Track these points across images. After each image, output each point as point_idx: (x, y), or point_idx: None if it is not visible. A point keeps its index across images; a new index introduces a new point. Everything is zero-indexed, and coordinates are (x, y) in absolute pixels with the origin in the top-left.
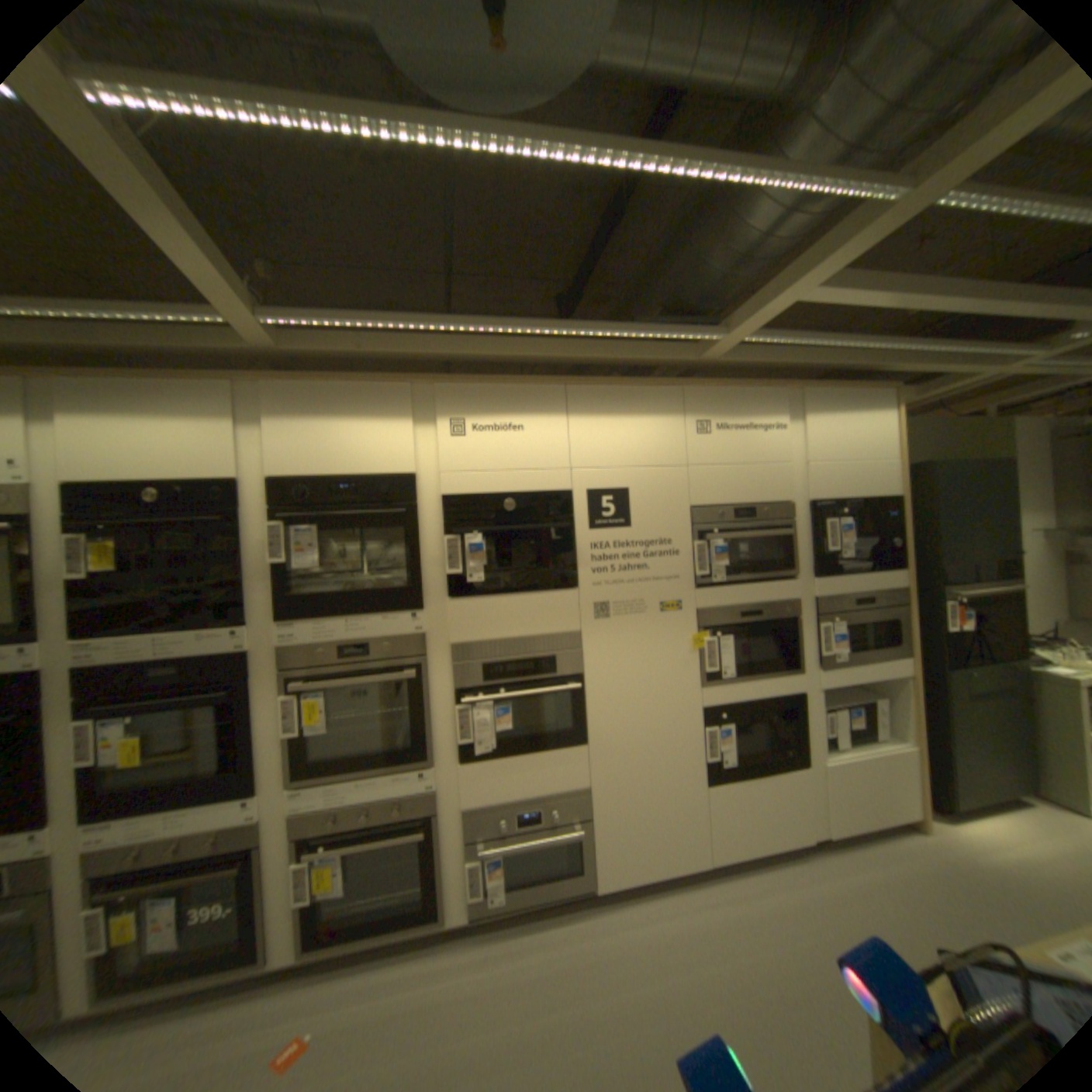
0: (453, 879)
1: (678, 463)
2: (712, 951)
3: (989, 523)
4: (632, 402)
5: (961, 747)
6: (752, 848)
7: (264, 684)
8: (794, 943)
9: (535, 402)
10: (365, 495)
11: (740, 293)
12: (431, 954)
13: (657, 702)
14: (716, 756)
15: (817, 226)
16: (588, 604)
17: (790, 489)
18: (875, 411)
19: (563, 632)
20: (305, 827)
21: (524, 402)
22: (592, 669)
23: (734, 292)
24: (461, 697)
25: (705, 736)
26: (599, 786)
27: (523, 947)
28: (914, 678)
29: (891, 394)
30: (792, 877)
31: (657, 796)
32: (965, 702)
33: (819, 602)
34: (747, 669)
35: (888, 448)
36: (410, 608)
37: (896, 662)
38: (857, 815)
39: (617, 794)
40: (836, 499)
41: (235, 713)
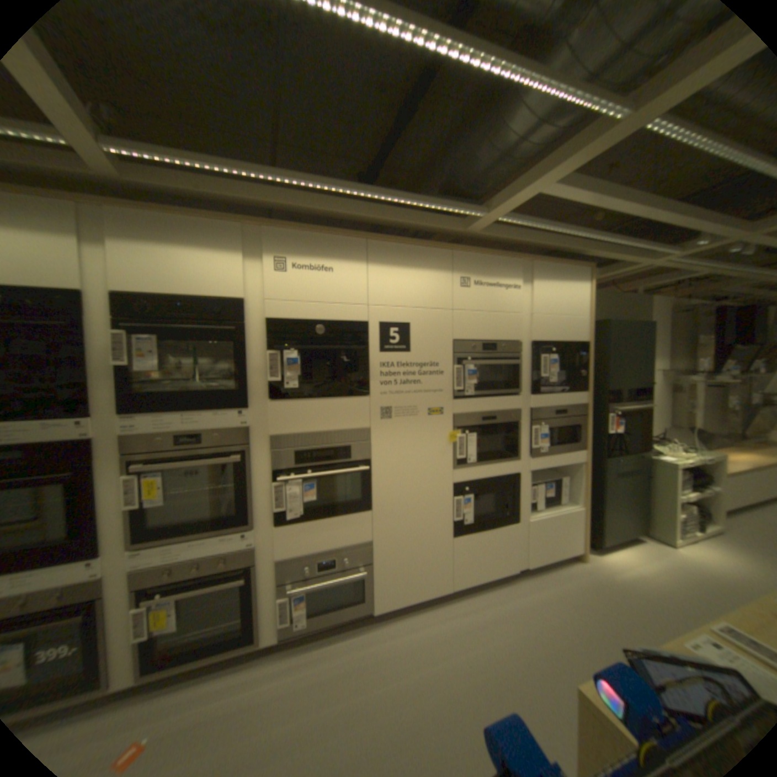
0: (266, 612)
1: (445, 307)
2: (451, 648)
3: (637, 364)
4: (415, 258)
5: (609, 507)
6: (479, 577)
7: (106, 465)
8: (504, 639)
9: (342, 250)
10: (199, 313)
11: (496, 184)
12: (247, 667)
13: (421, 479)
14: (459, 516)
15: (557, 138)
16: (376, 408)
17: (519, 332)
18: (576, 282)
19: (356, 428)
20: (143, 580)
21: (334, 249)
22: (376, 456)
23: (493, 183)
24: (276, 476)
25: (453, 503)
26: (377, 539)
27: (318, 656)
28: (585, 463)
29: (587, 271)
30: (503, 594)
31: (418, 545)
32: (613, 478)
33: (532, 412)
34: (483, 456)
35: (582, 308)
36: (236, 406)
37: (575, 453)
38: (545, 552)
39: (390, 544)
40: (548, 341)
41: (79, 490)
